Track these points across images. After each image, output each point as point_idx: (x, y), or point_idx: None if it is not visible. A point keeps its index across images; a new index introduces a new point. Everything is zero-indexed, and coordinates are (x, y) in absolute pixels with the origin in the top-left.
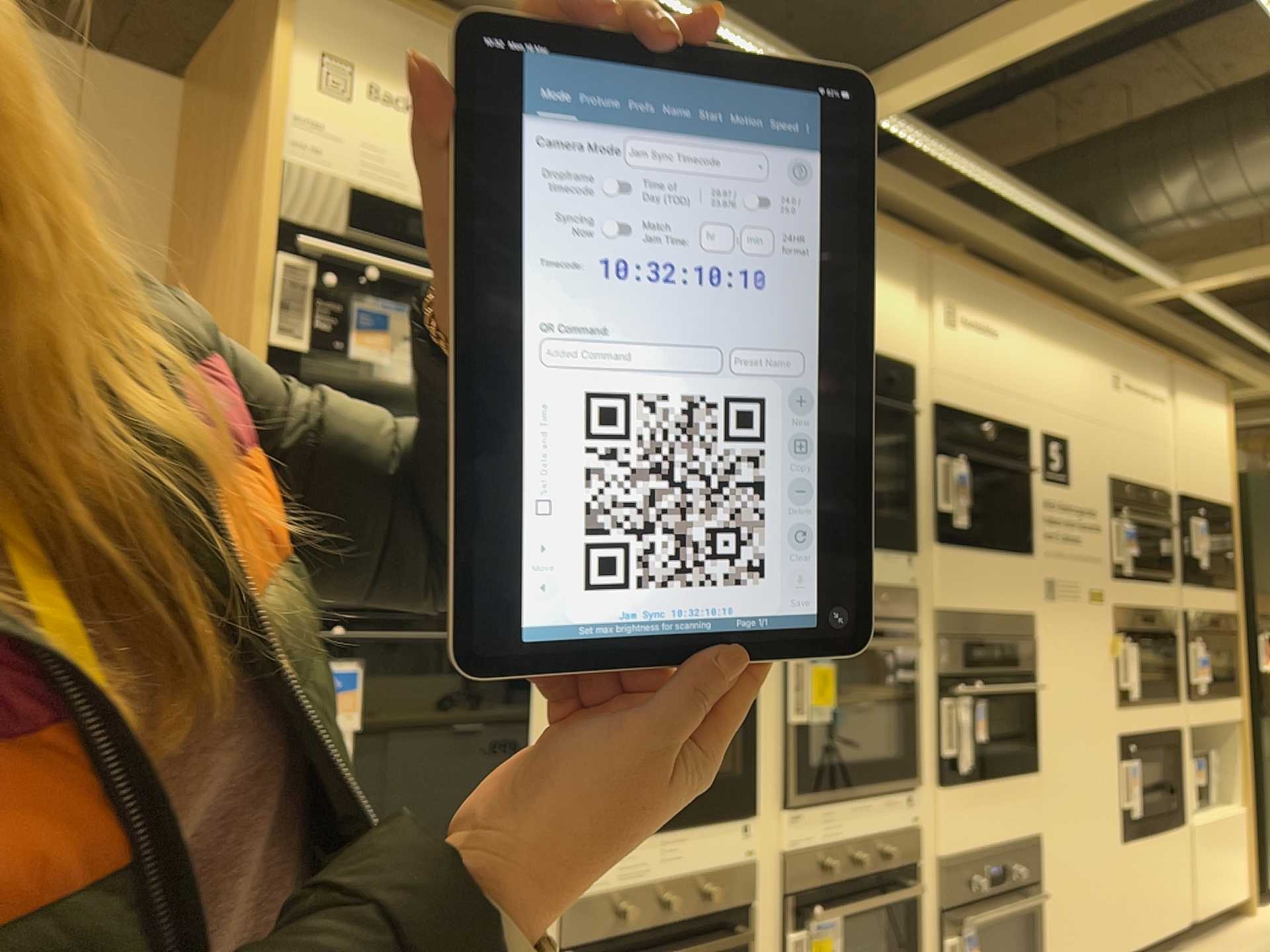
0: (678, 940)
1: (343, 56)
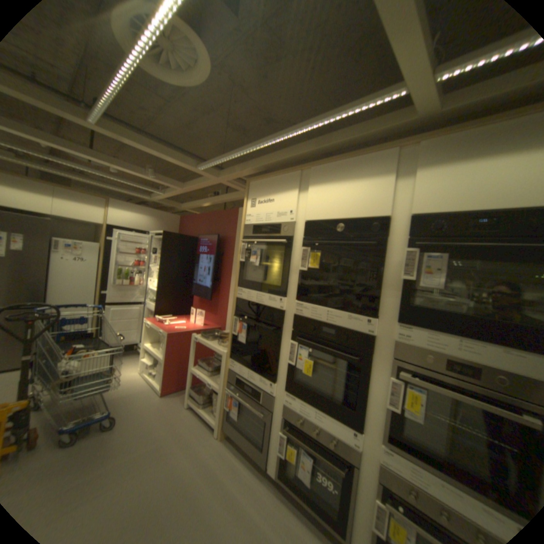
0: (310, 454)
1: (252, 197)
